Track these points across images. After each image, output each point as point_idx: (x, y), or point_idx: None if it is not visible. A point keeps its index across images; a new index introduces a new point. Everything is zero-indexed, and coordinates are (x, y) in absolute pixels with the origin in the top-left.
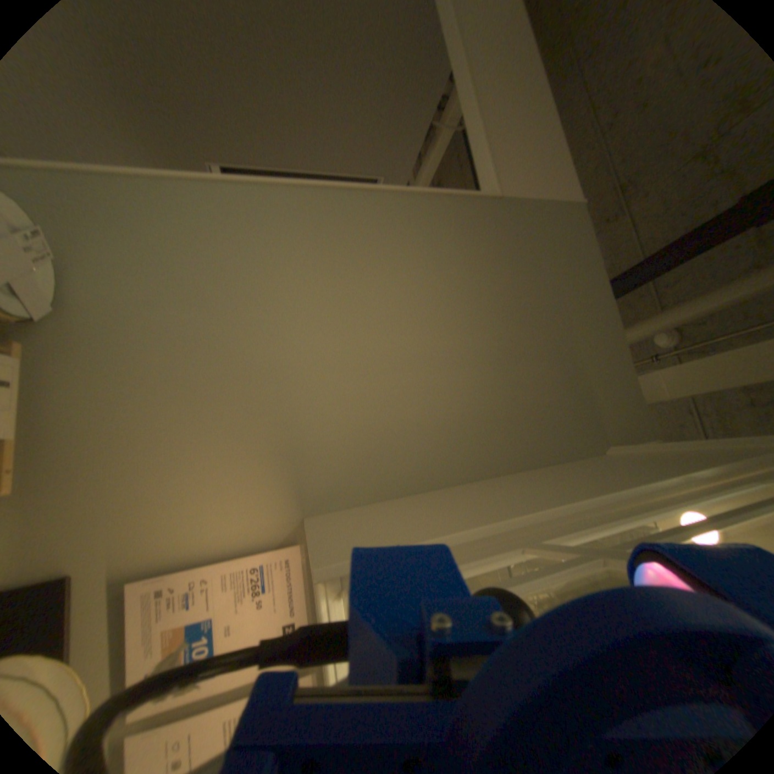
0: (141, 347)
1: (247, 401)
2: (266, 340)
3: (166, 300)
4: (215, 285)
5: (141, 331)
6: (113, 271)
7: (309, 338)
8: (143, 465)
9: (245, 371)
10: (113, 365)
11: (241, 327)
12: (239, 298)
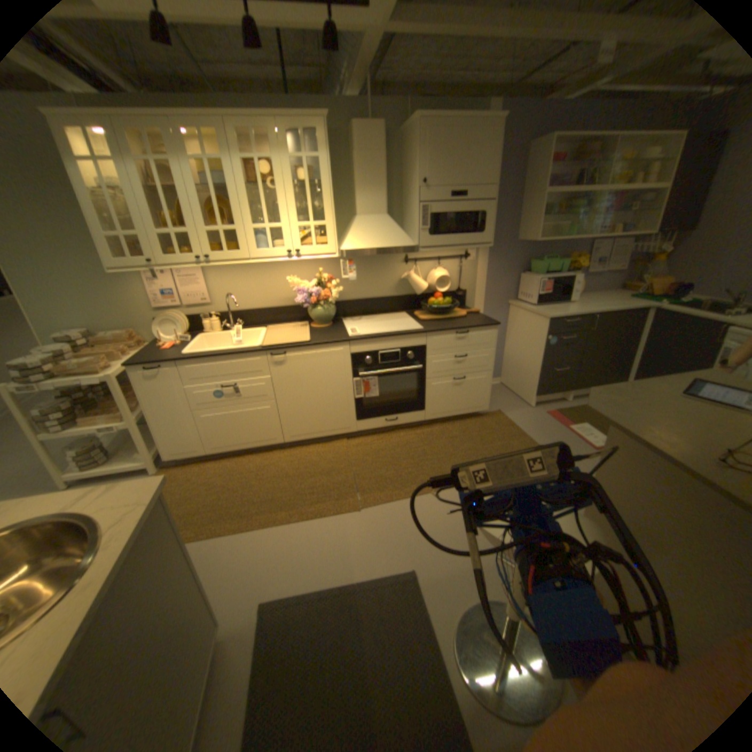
0: (91, 313)
1: (101, 285)
2: (77, 280)
3: (73, 308)
4: (62, 295)
5: (86, 313)
6: (68, 322)
7: (71, 266)
8: (126, 310)
9: (91, 286)
10: (99, 319)
11: (75, 287)
12: (64, 288)
